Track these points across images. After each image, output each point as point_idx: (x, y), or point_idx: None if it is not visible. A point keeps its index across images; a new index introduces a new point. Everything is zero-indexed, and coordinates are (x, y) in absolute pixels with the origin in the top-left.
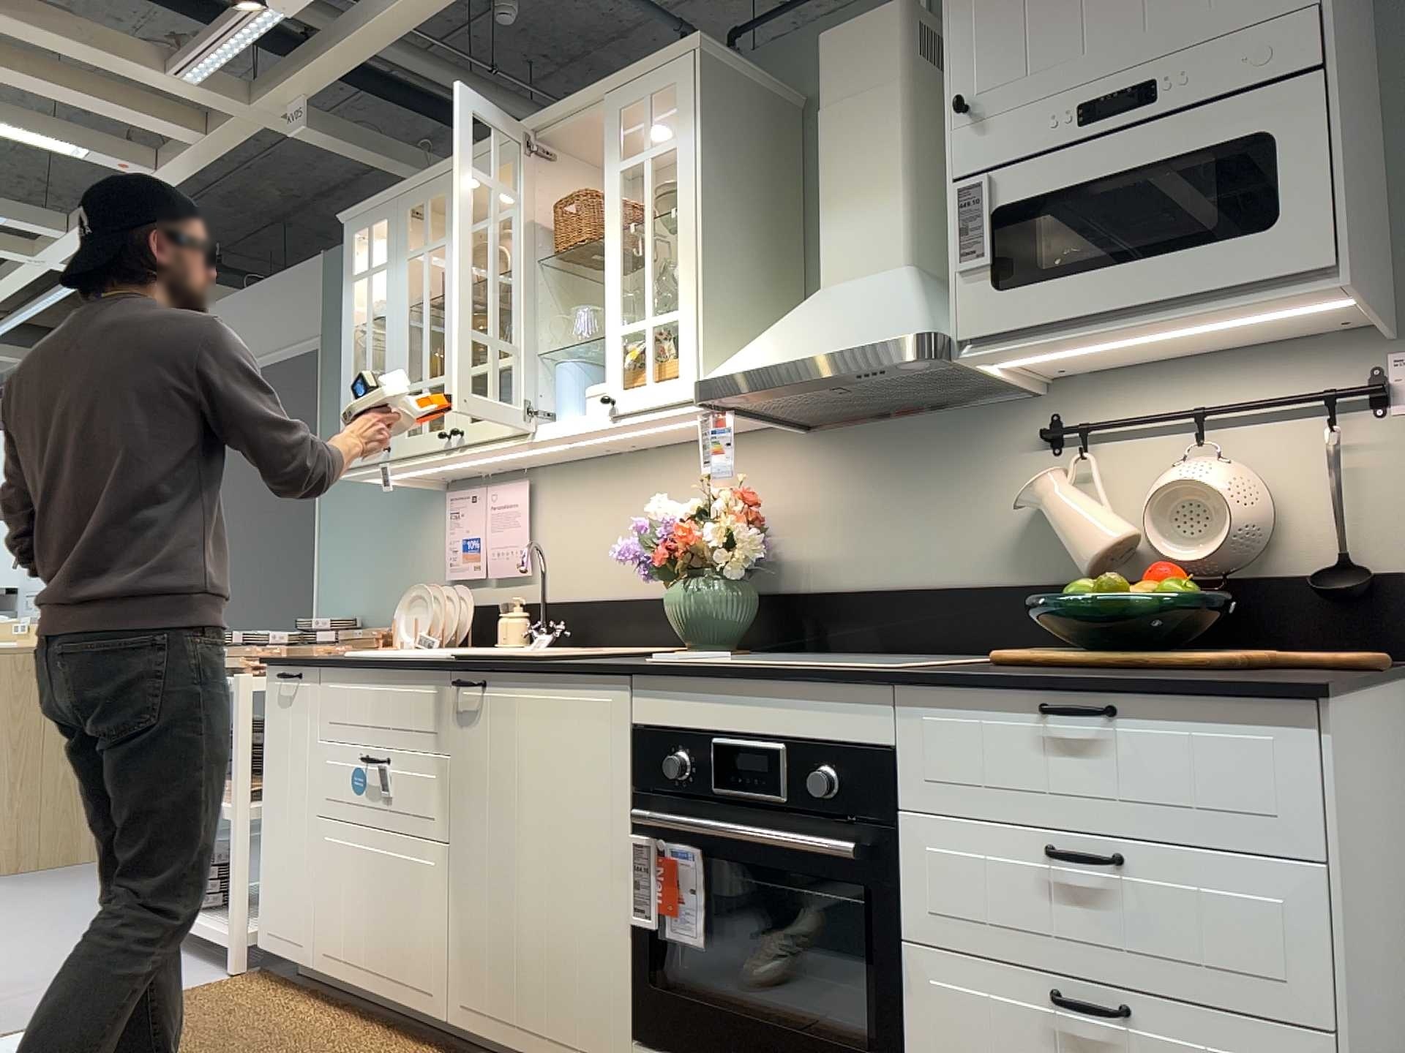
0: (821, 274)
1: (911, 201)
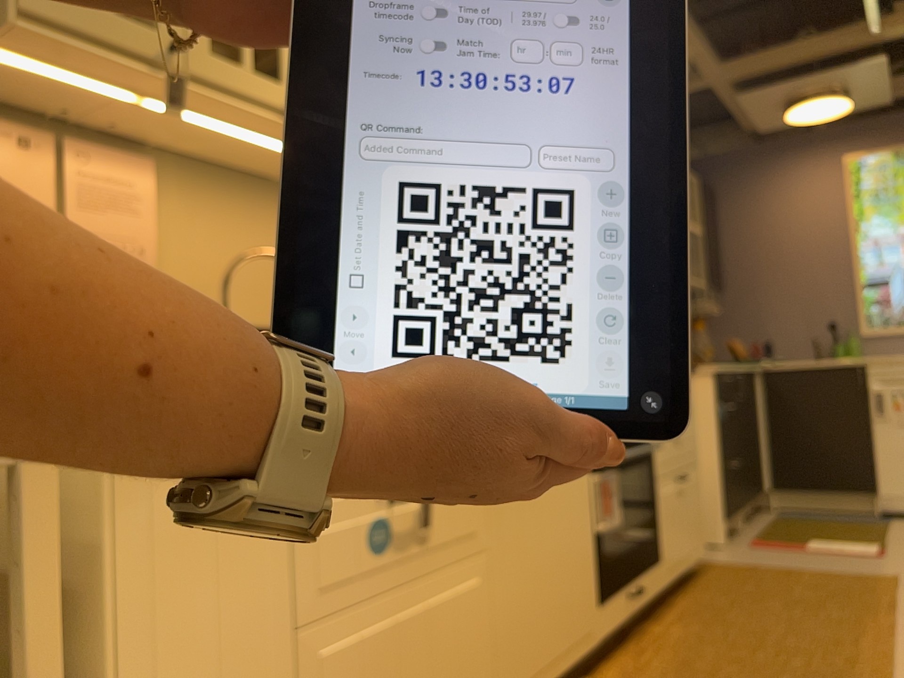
0: None
1: None
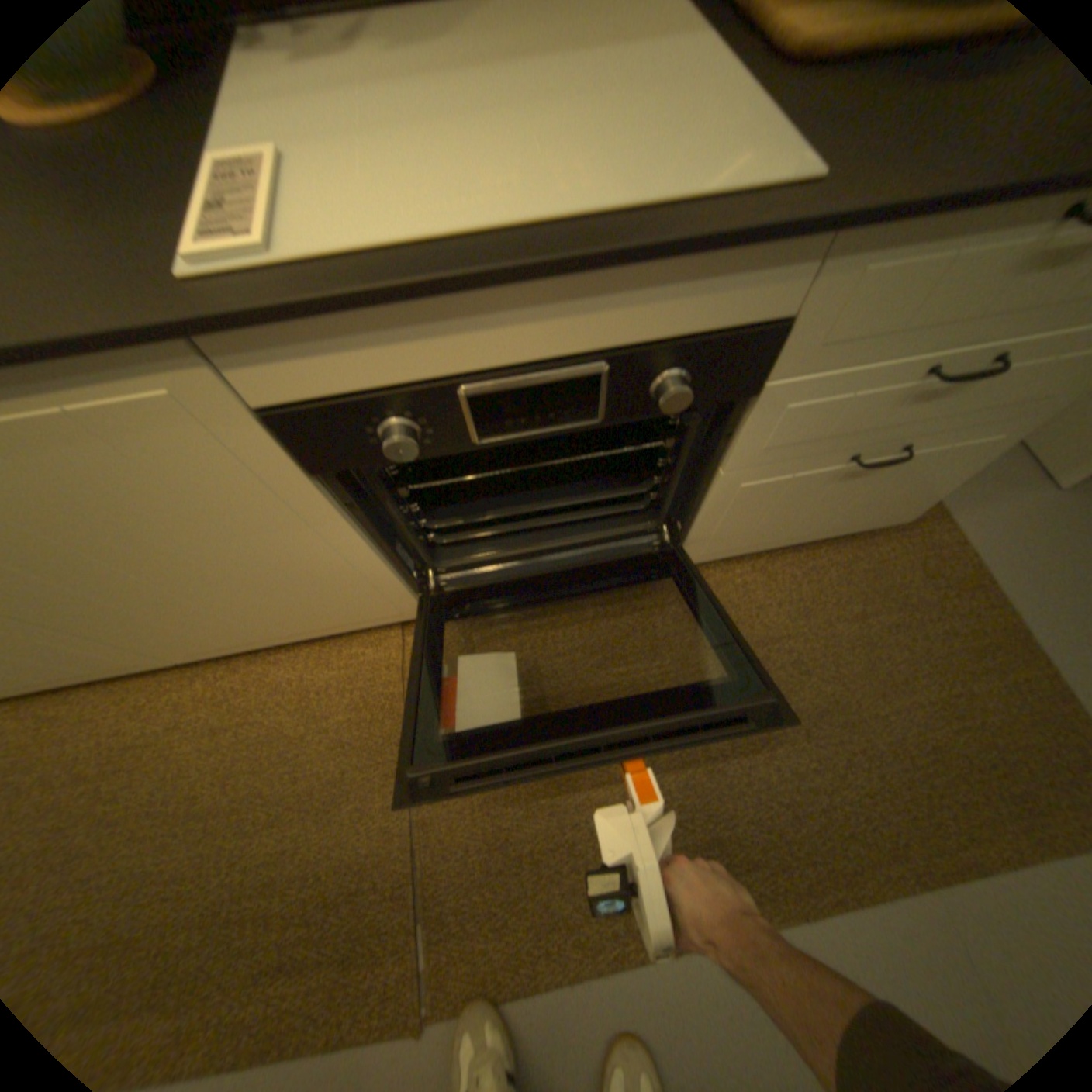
0: None
1: None
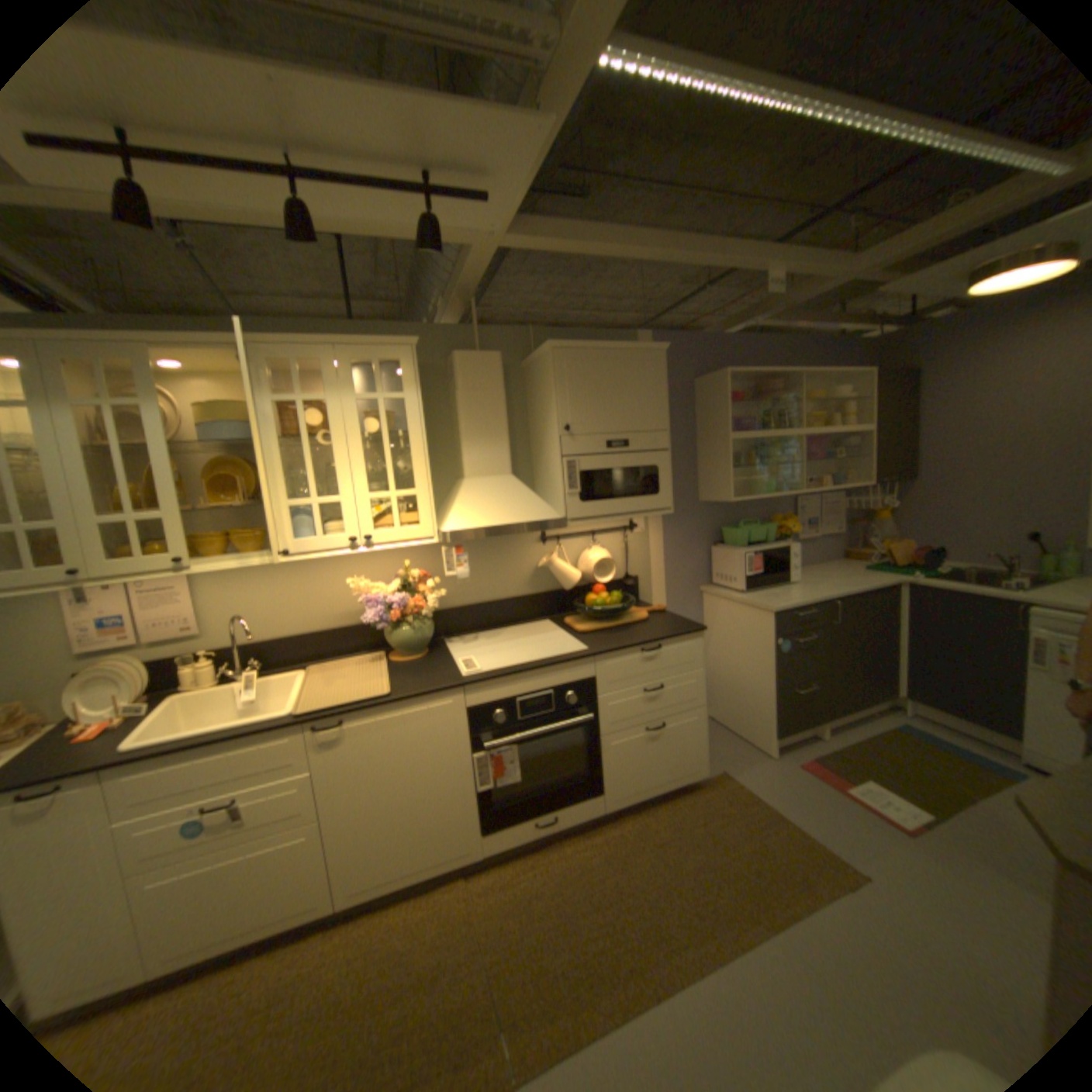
0: (467, 472)
1: (510, 447)
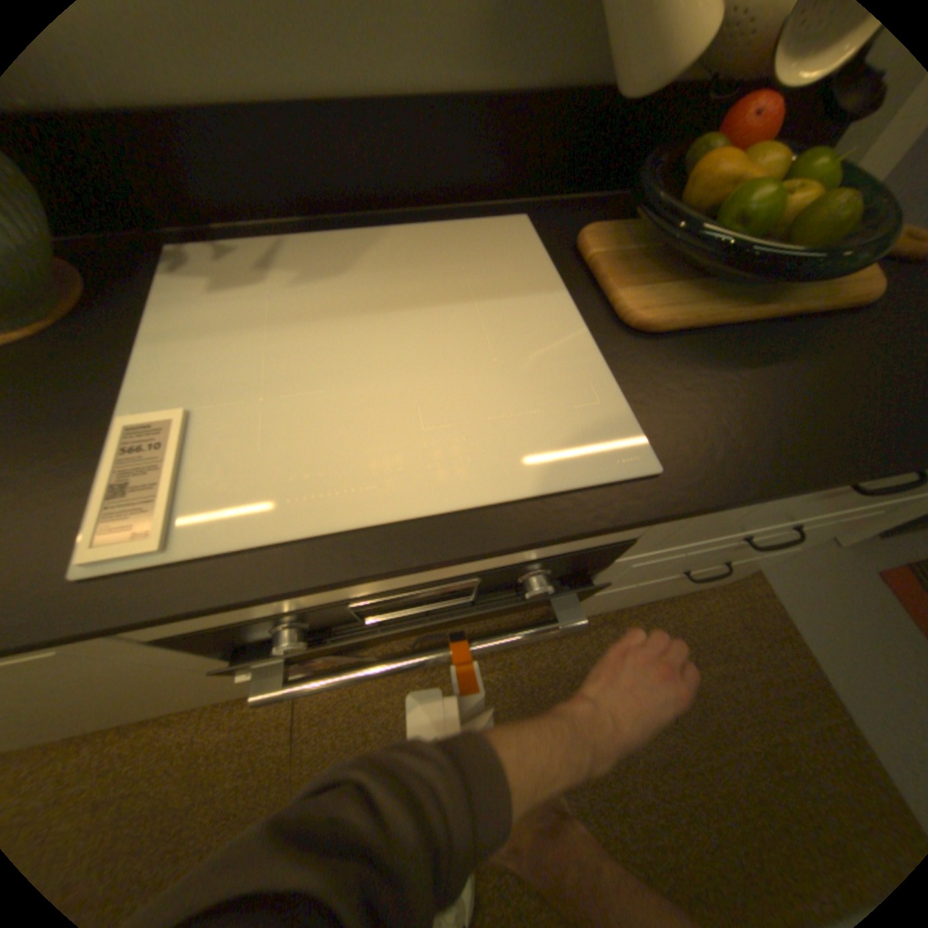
0: None
1: None
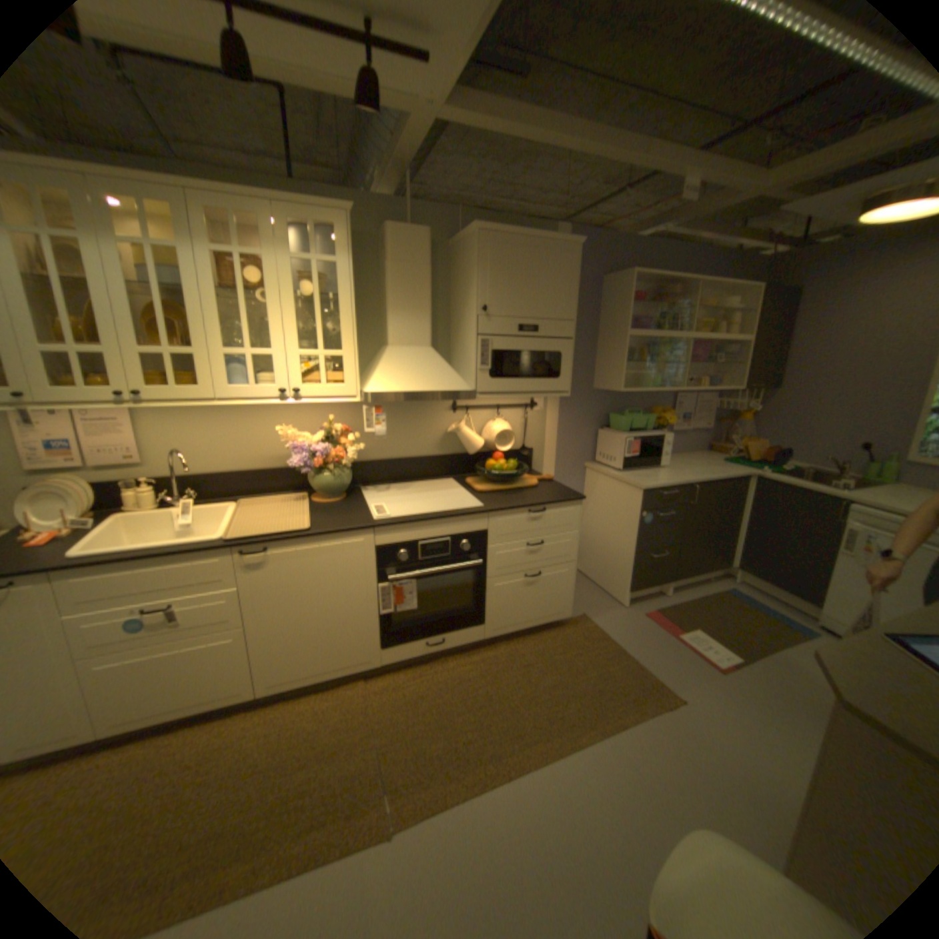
0: (391, 340)
1: (431, 320)
